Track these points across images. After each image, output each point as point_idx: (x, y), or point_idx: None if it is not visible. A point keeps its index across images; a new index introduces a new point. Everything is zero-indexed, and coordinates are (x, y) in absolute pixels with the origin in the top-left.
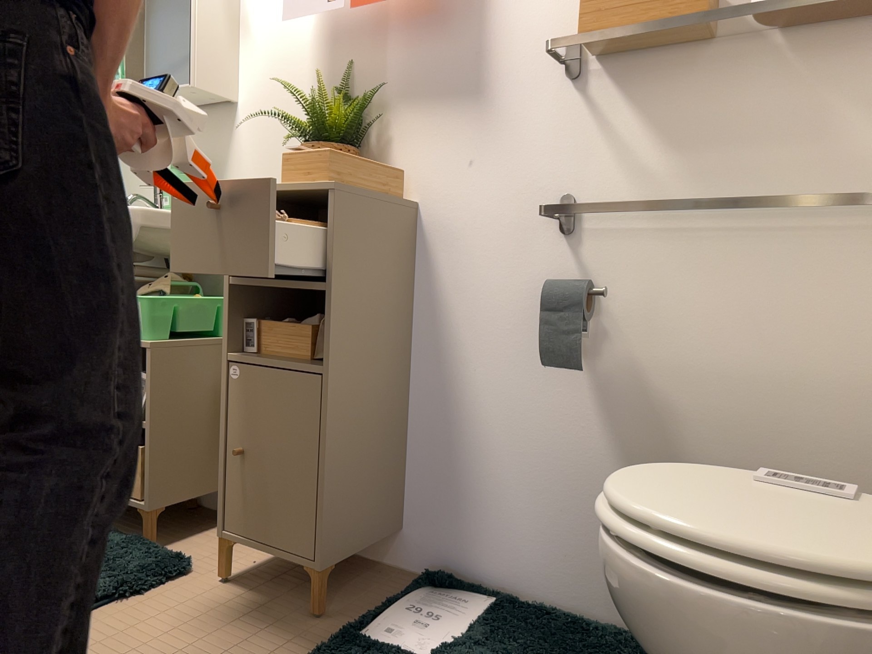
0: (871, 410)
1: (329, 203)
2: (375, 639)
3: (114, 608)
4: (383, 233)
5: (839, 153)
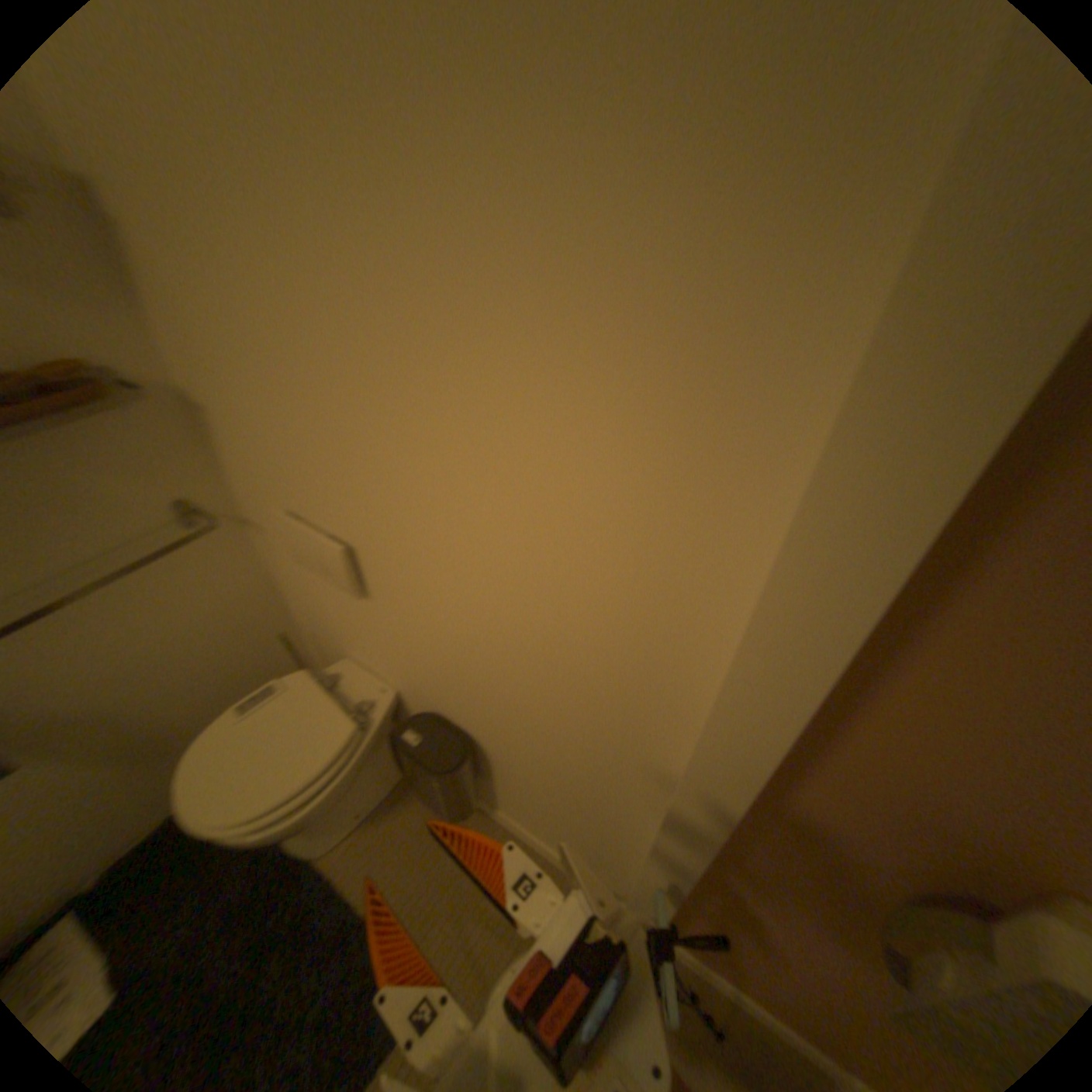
0: (217, 621)
1: None
2: None
3: None
4: None
5: (94, 507)
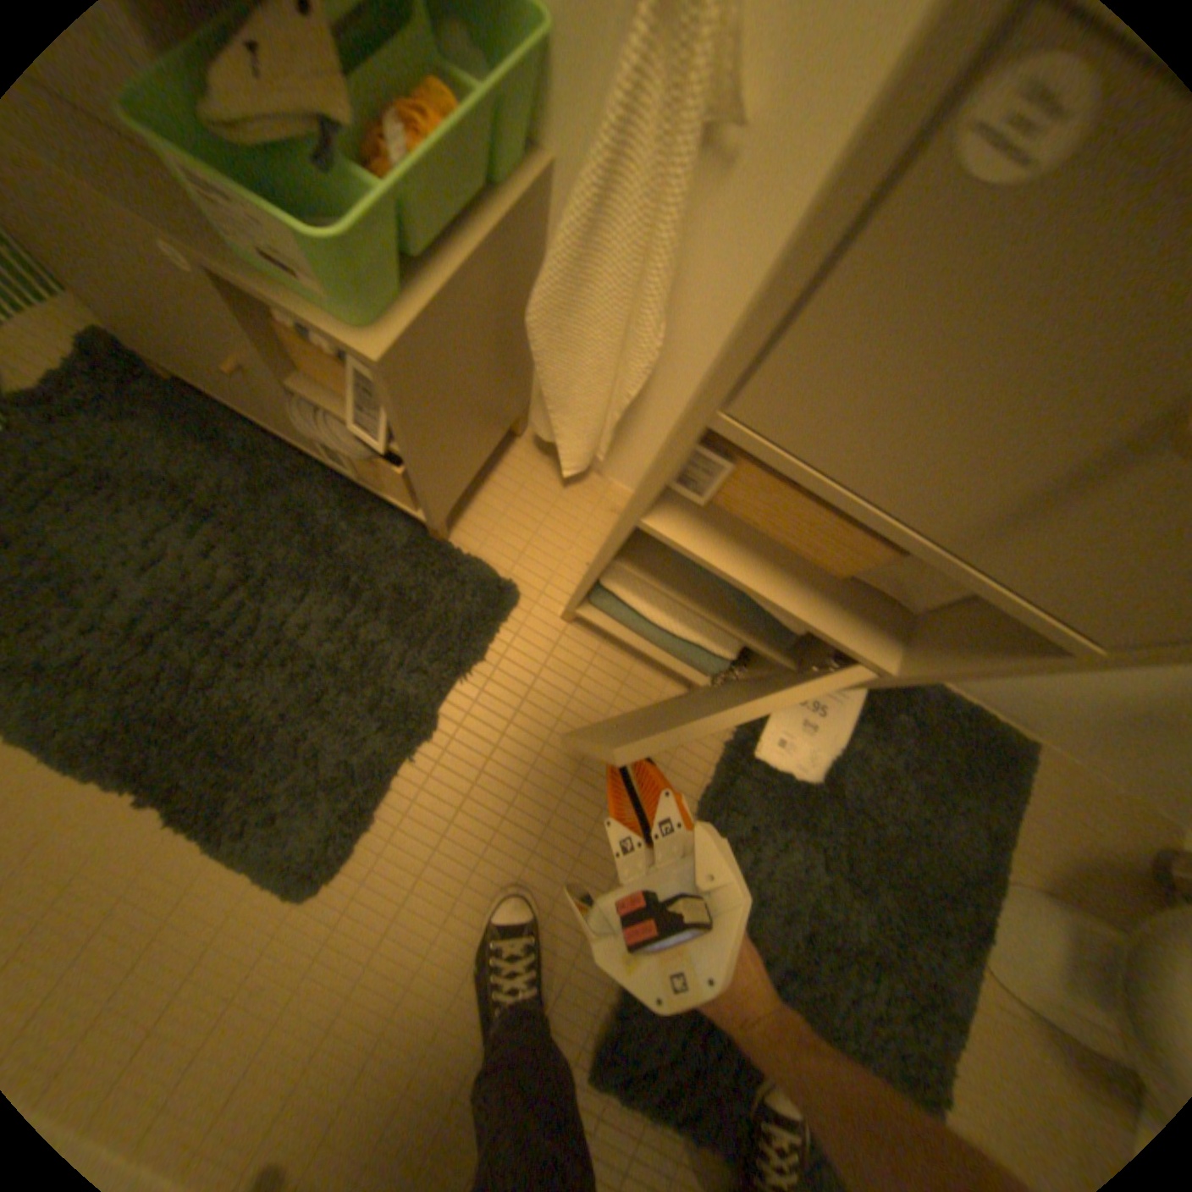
0: None
1: None
2: (776, 761)
3: (468, 697)
4: None
5: None
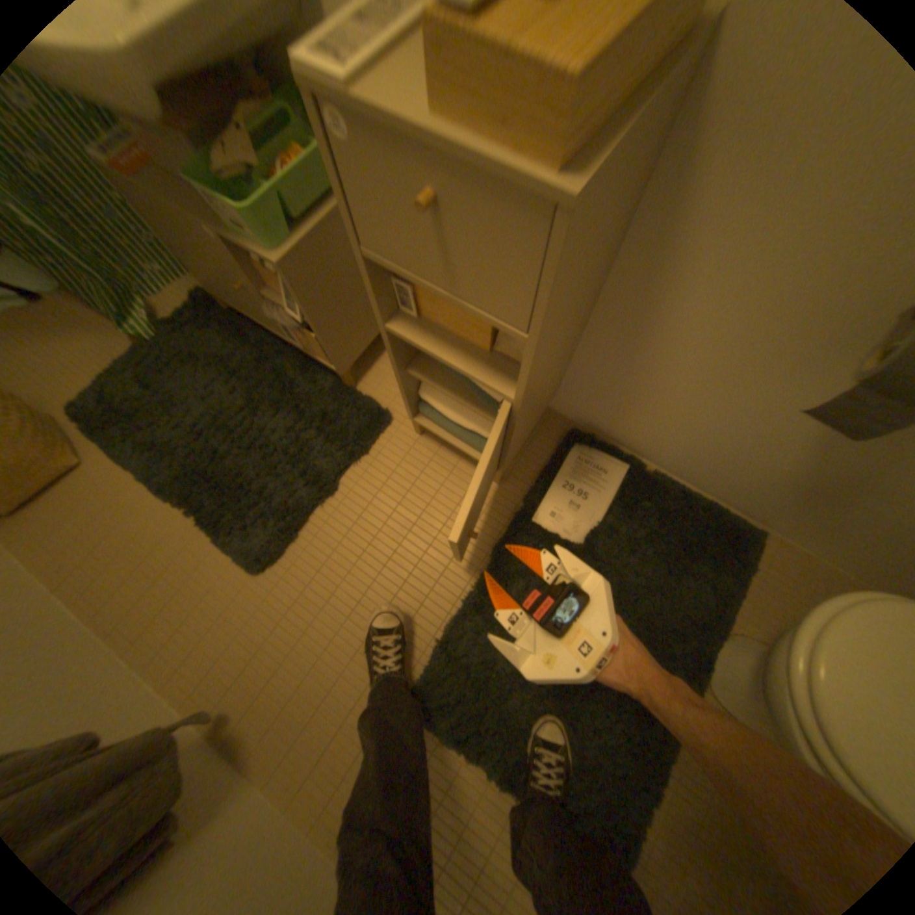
0: None
1: (559, 222)
2: (546, 524)
3: (357, 474)
4: (635, 170)
5: None
